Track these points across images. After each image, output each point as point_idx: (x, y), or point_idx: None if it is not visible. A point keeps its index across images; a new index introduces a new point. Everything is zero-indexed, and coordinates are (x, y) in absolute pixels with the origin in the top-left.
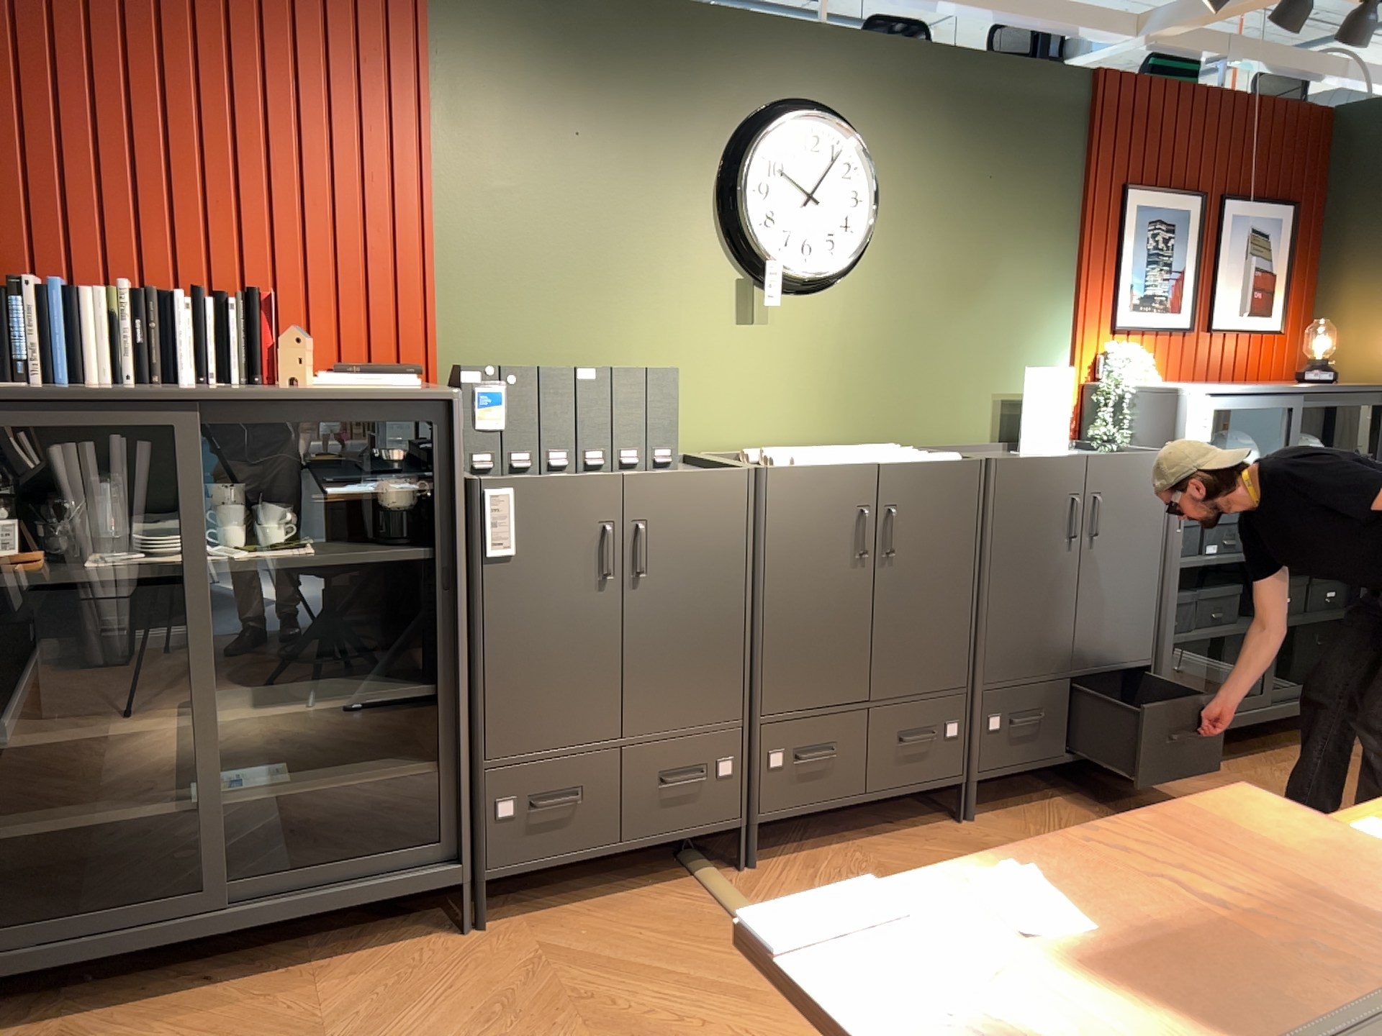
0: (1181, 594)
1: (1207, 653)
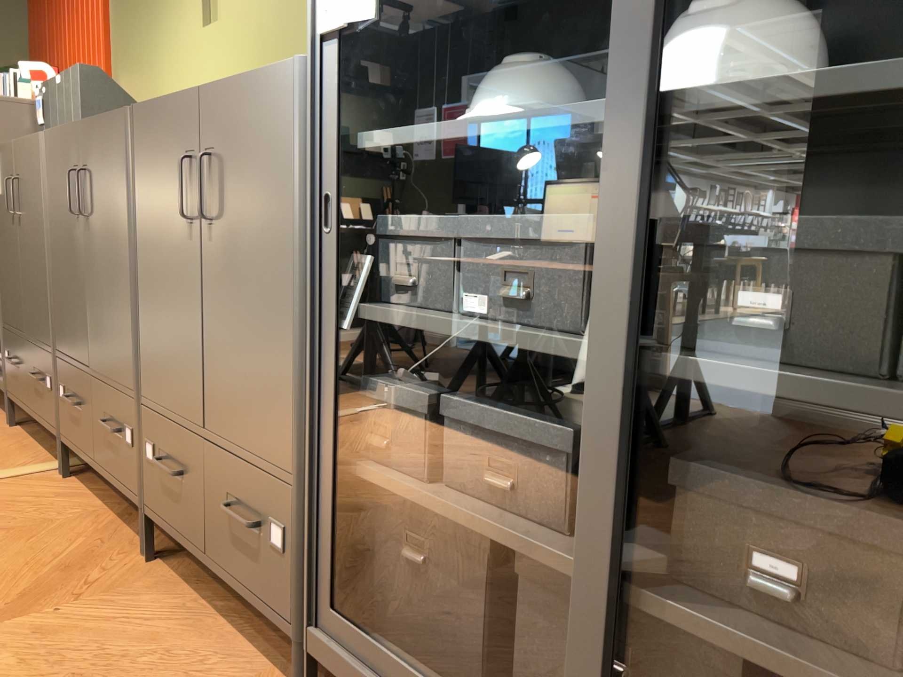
0: (403, 388)
1: (485, 568)
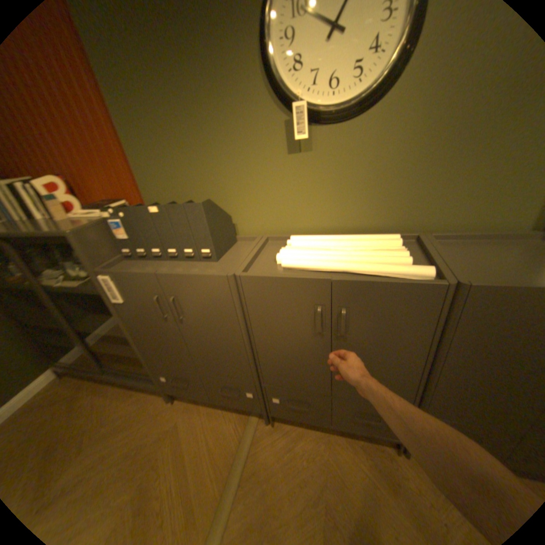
0: None
1: None
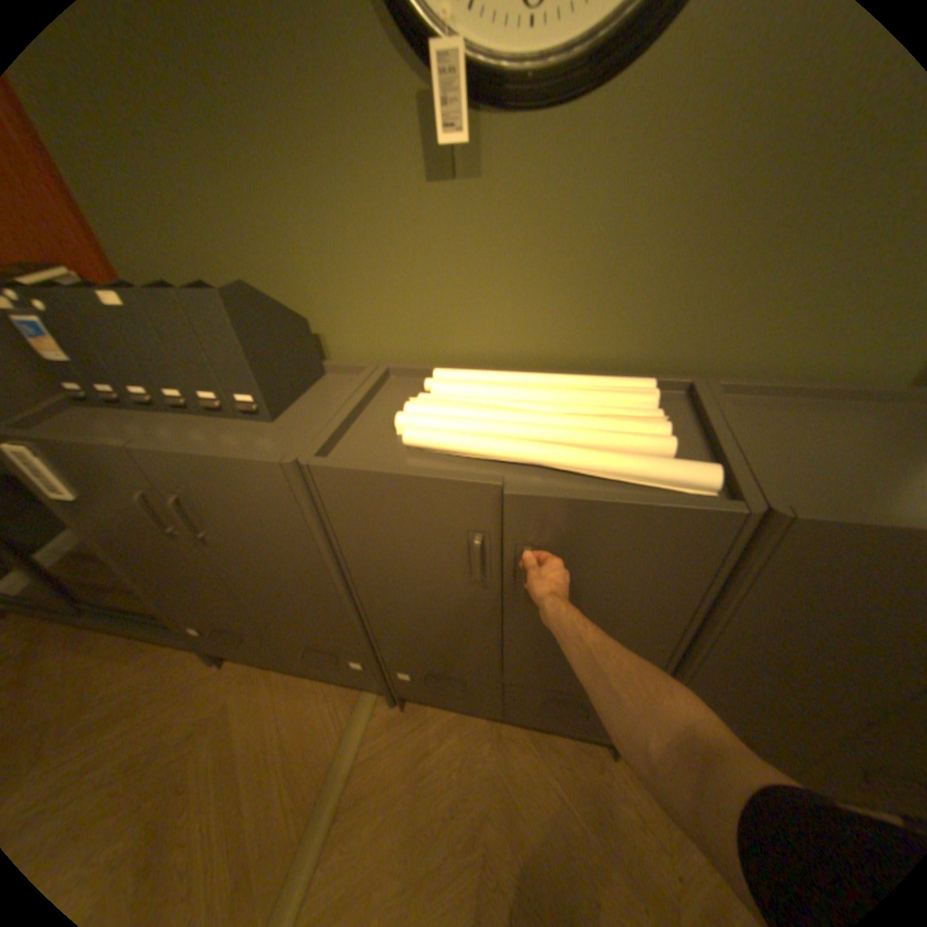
0: None
1: None
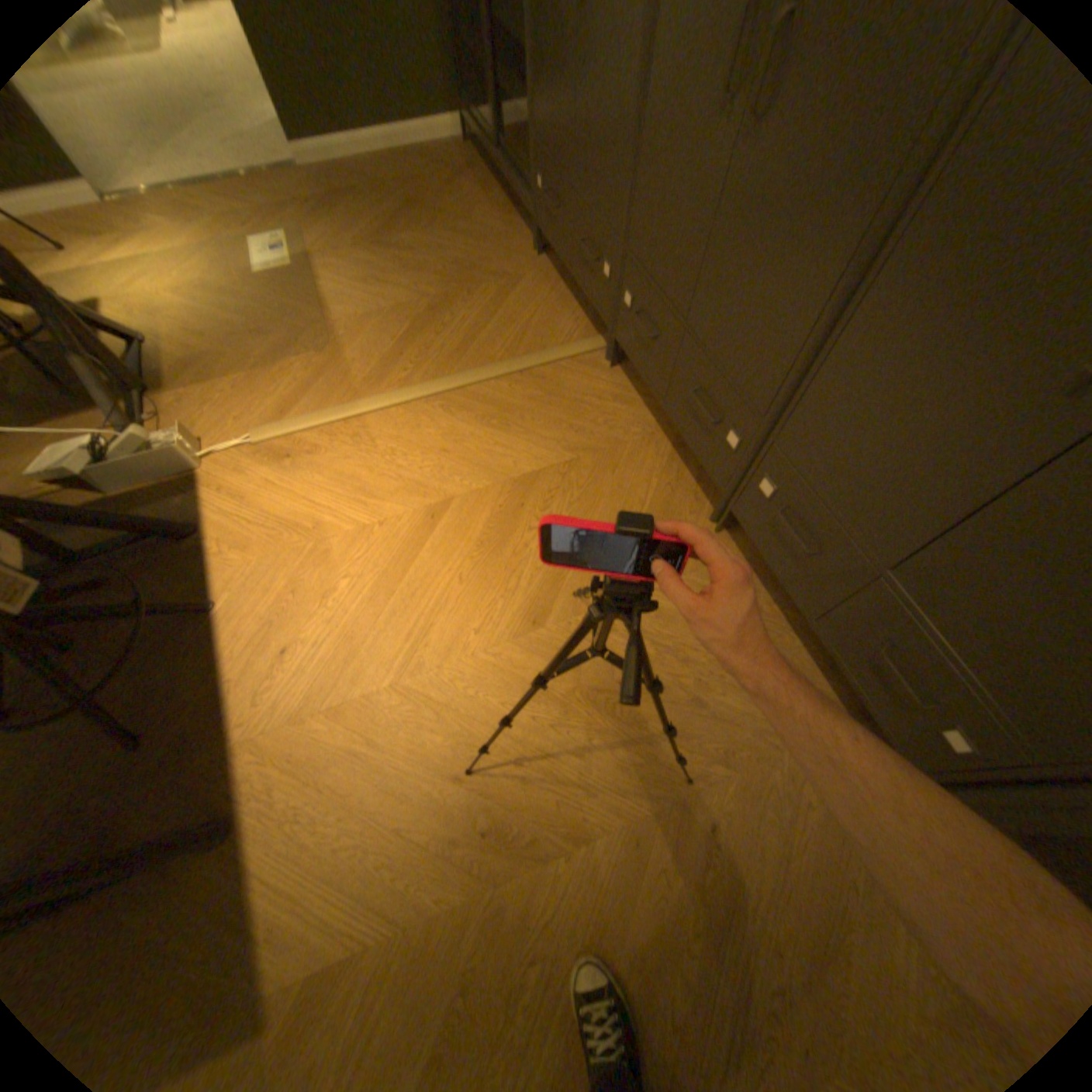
0: None
1: None
